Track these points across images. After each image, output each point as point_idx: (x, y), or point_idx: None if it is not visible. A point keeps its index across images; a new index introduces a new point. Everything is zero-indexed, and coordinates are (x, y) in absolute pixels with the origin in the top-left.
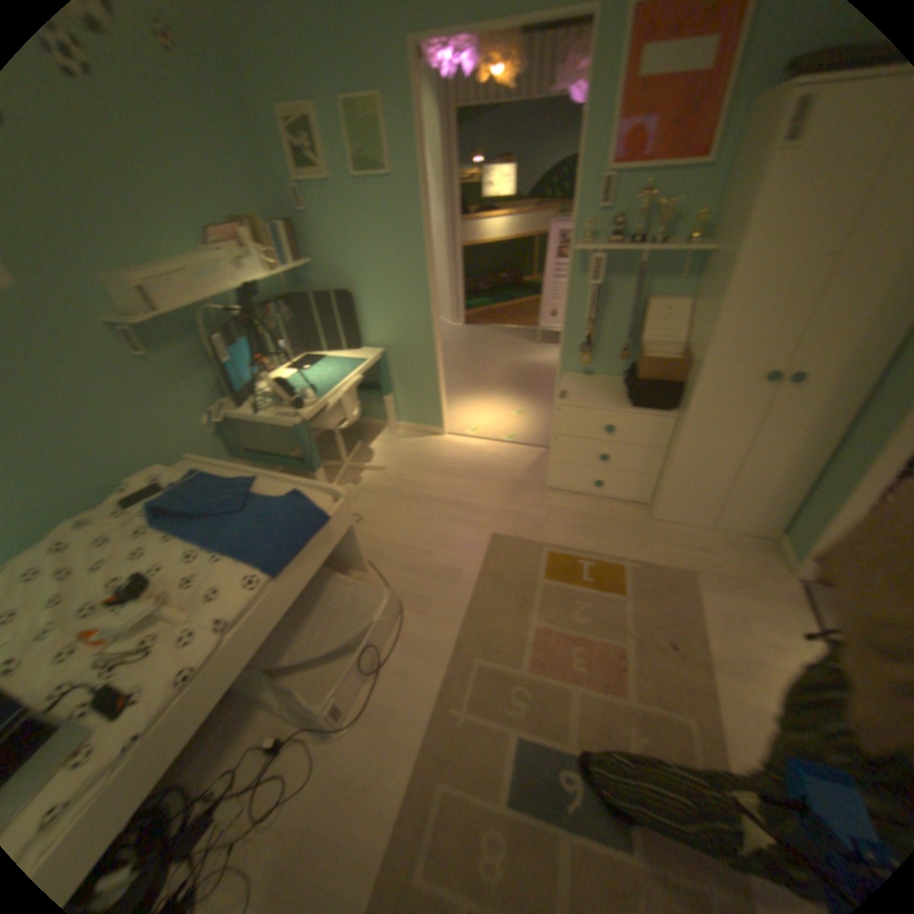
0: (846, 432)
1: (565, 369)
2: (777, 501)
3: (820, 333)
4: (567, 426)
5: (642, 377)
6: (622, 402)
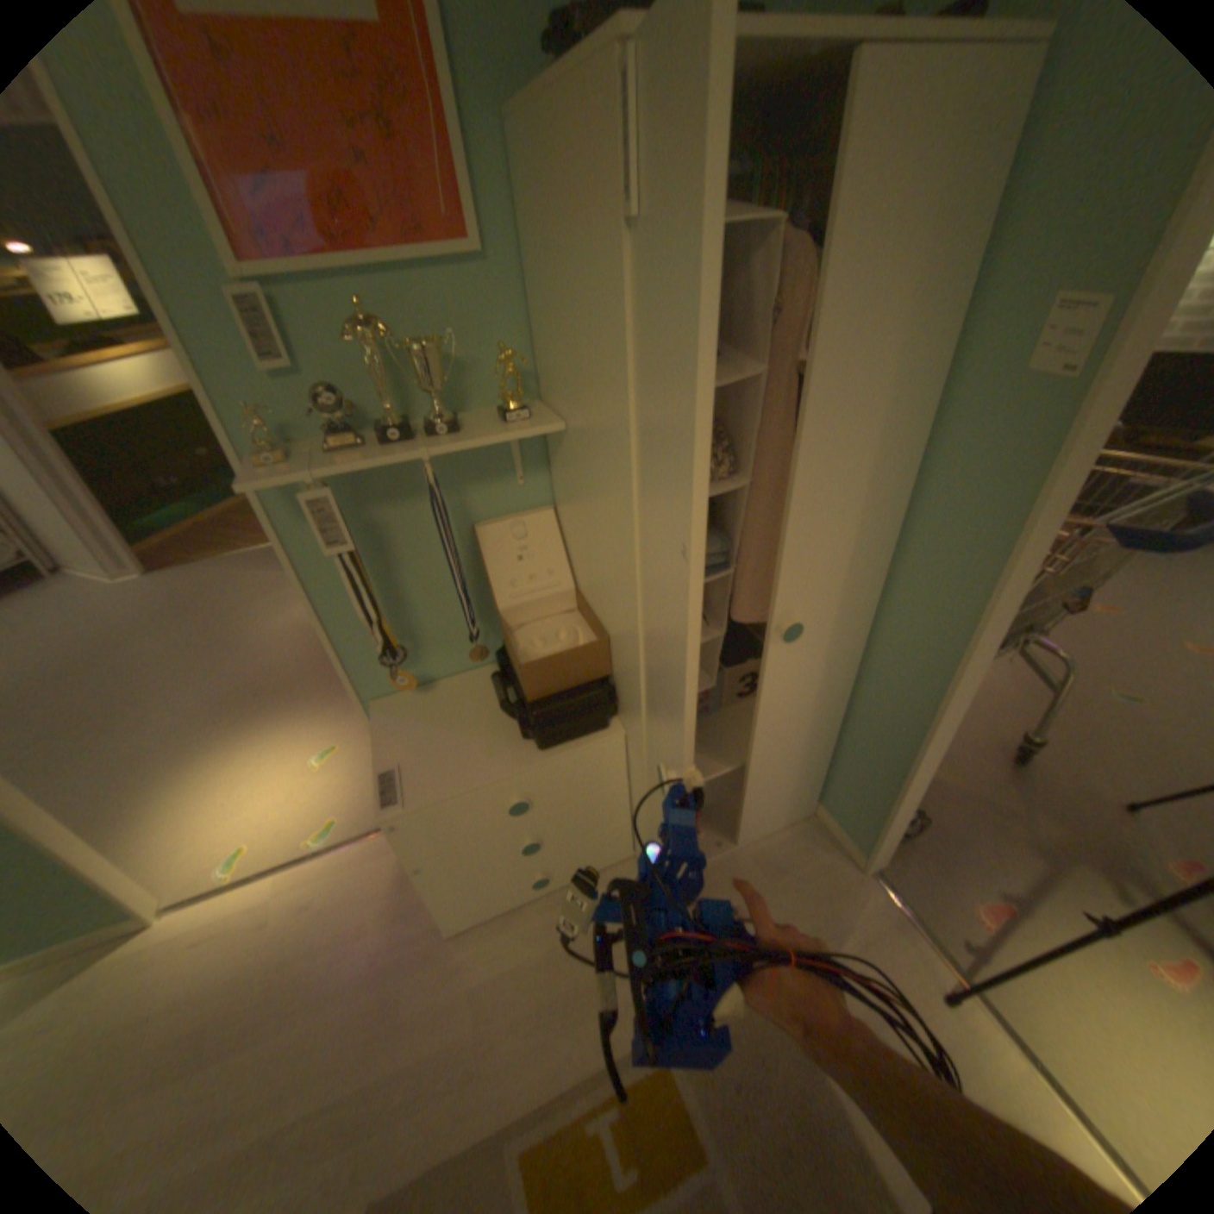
0: (859, 665)
1: (375, 693)
2: (804, 777)
3: (806, 558)
4: (434, 840)
5: (538, 696)
6: (520, 742)
